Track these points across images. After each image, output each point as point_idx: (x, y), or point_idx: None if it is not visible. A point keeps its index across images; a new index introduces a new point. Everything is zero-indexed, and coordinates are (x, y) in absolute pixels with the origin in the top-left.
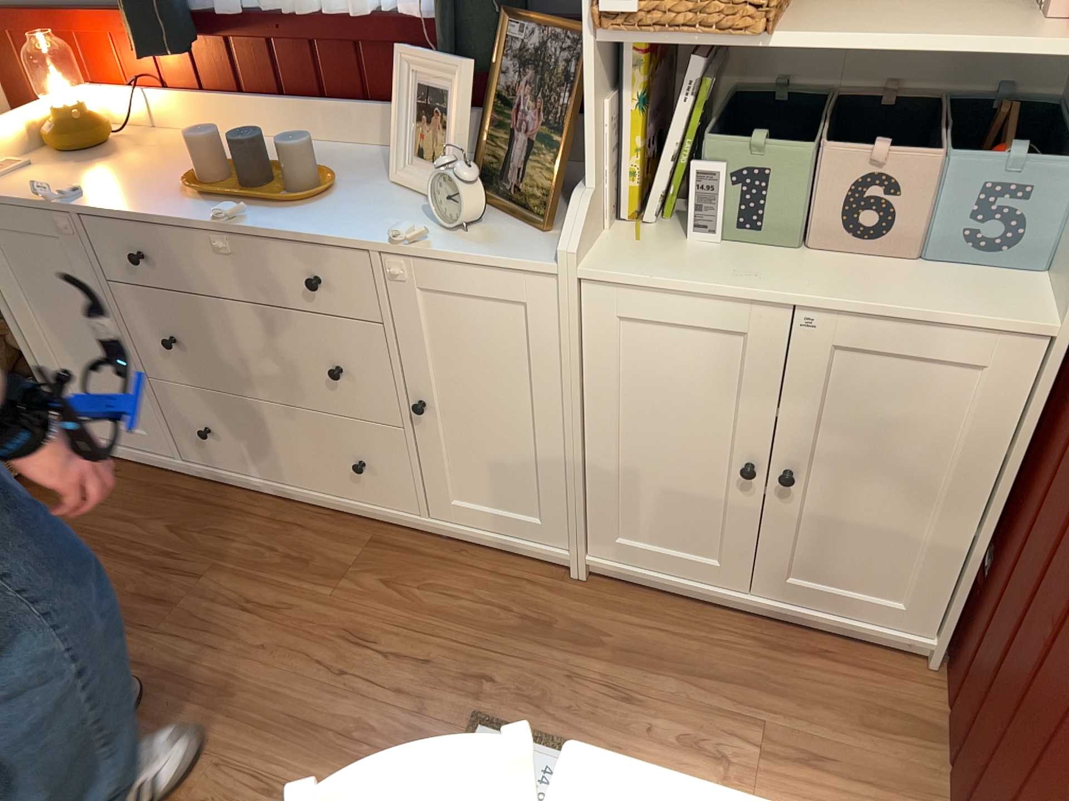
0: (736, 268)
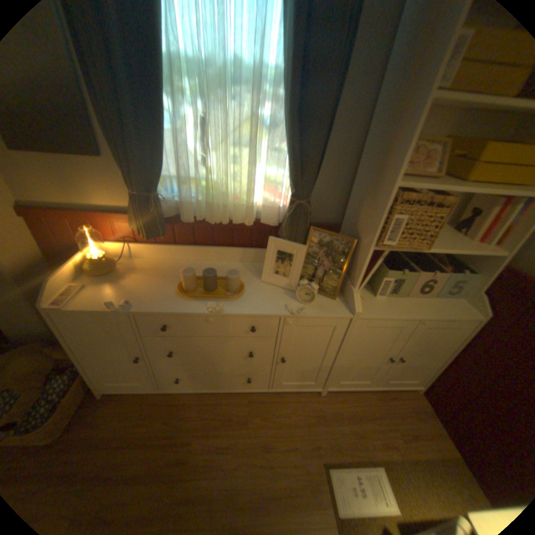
0: (399, 307)
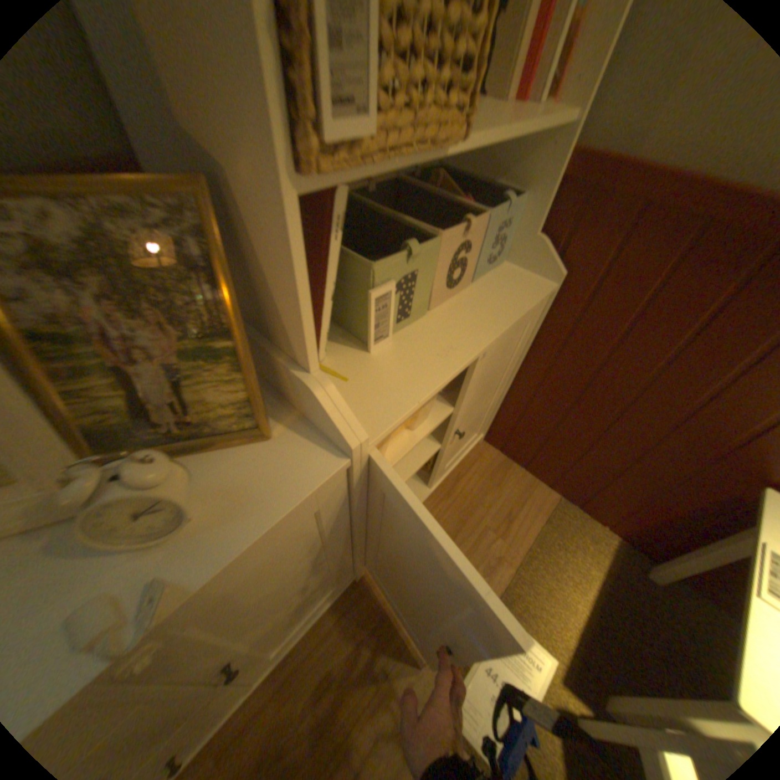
0: (430, 347)
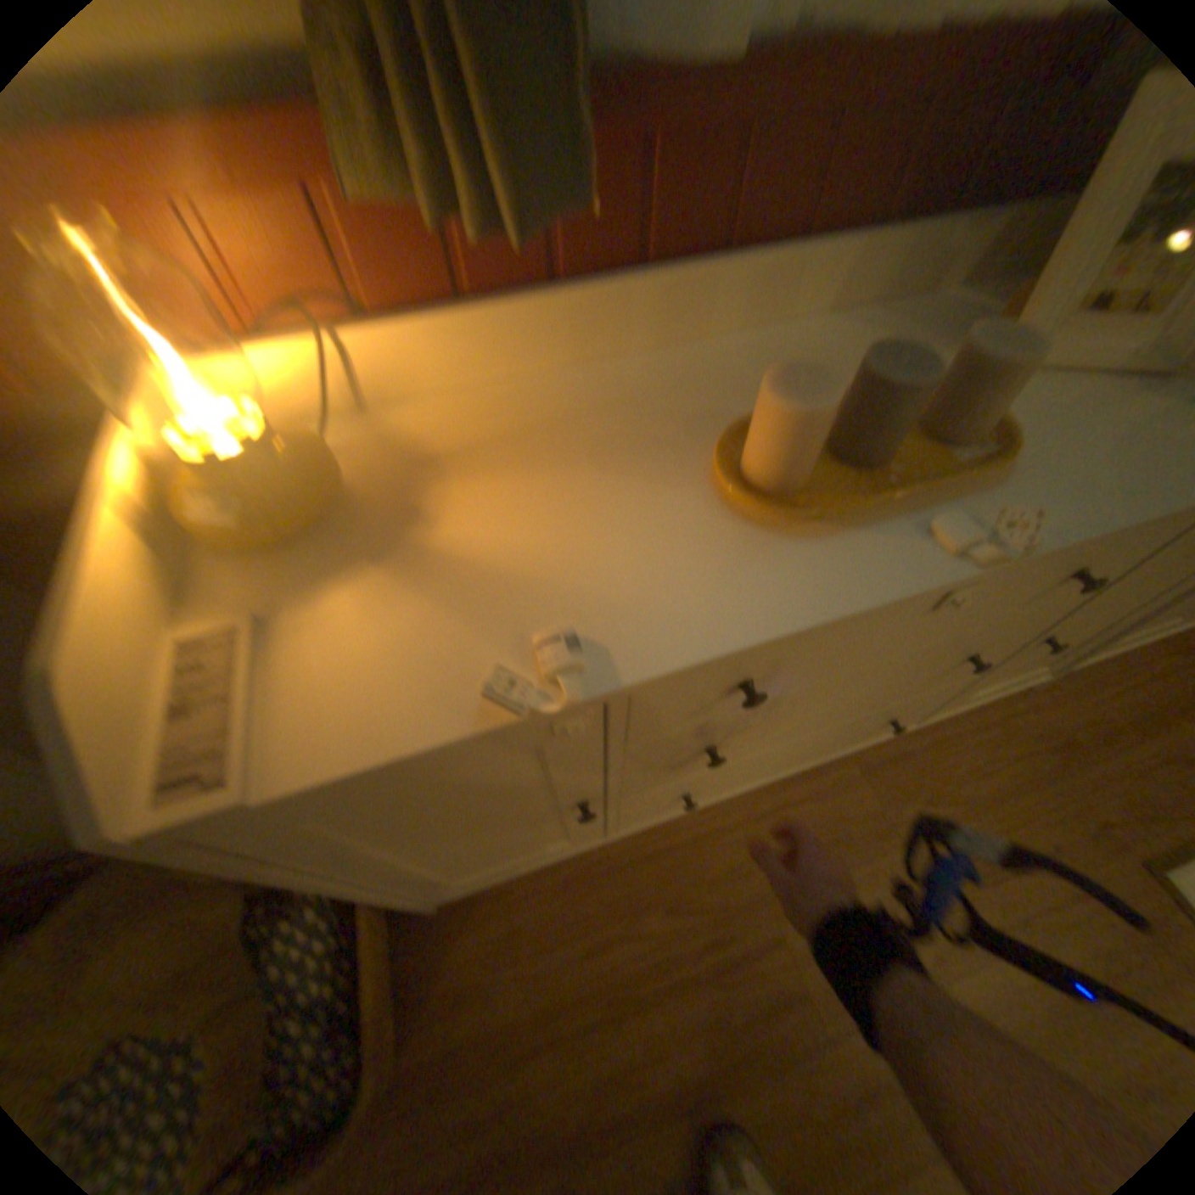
0: None
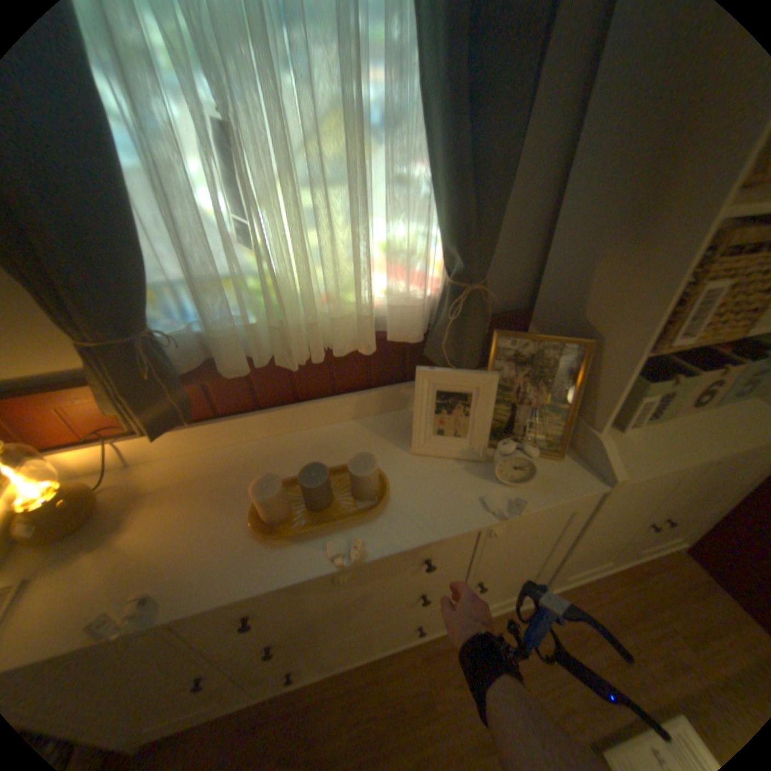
0: (672, 443)
